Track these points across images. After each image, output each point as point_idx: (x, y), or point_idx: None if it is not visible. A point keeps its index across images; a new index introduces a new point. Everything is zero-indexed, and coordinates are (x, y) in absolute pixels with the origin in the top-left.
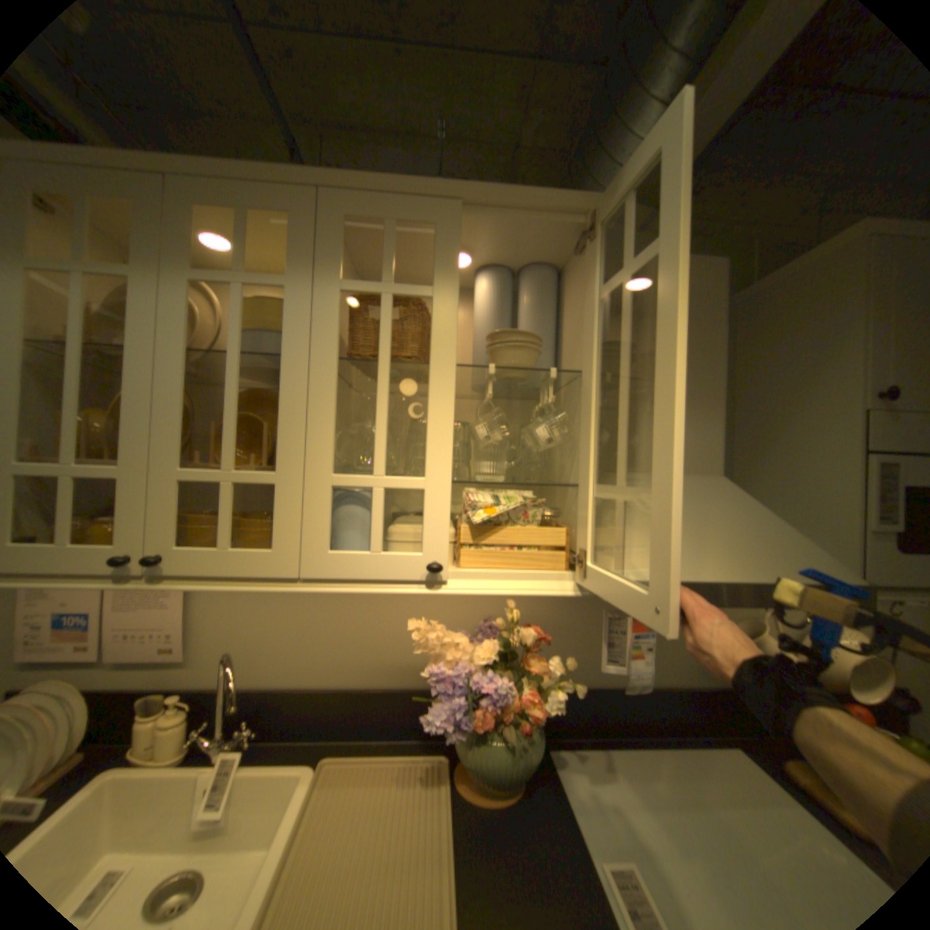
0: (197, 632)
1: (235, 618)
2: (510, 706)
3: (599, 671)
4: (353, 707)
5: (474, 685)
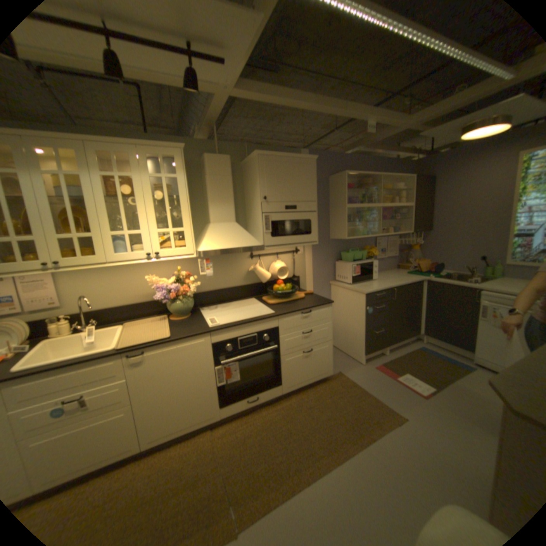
0: (61, 297)
1: (77, 289)
2: (180, 291)
3: (213, 285)
4: (132, 309)
5: (169, 289)
